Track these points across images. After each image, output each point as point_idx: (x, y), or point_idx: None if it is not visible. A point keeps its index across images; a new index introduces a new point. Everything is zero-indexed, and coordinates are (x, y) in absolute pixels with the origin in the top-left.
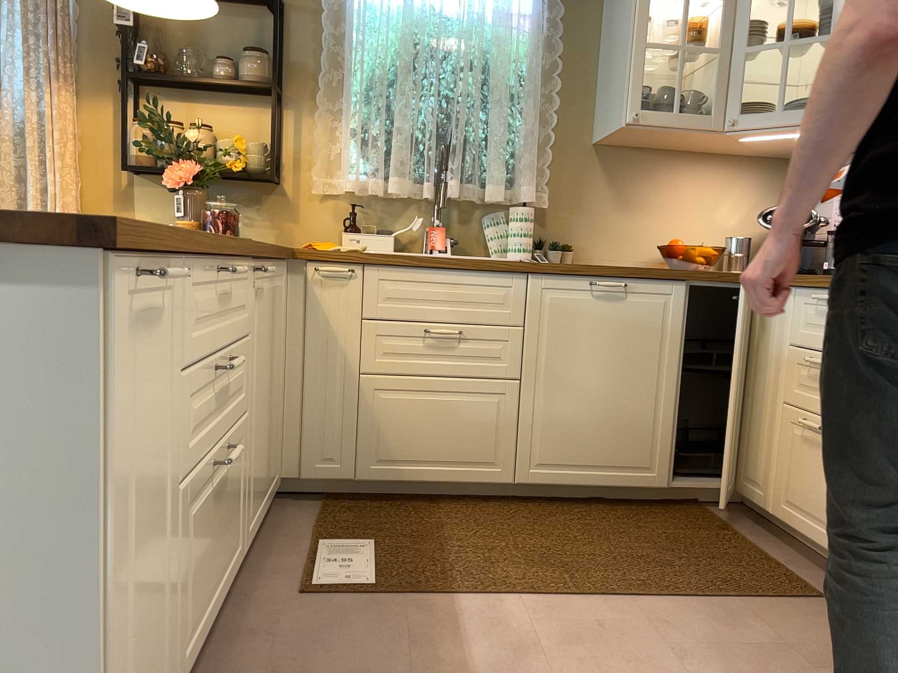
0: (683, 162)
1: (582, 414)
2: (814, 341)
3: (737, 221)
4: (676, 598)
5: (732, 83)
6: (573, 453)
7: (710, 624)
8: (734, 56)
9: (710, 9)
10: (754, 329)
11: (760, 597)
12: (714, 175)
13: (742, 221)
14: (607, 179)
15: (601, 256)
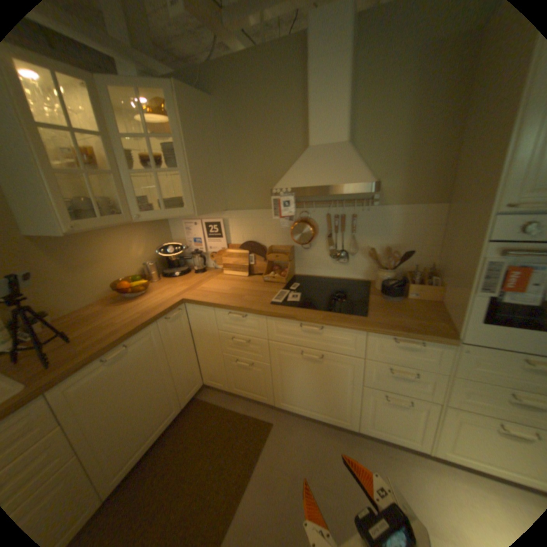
0: (100, 231)
1: (129, 428)
2: (232, 330)
3: (142, 253)
4: (243, 493)
5: (127, 192)
6: (132, 449)
7: (266, 496)
8: (122, 176)
9: (85, 134)
10: (192, 322)
11: (260, 449)
12: (122, 233)
13: (144, 252)
14: (50, 258)
15: (71, 307)
